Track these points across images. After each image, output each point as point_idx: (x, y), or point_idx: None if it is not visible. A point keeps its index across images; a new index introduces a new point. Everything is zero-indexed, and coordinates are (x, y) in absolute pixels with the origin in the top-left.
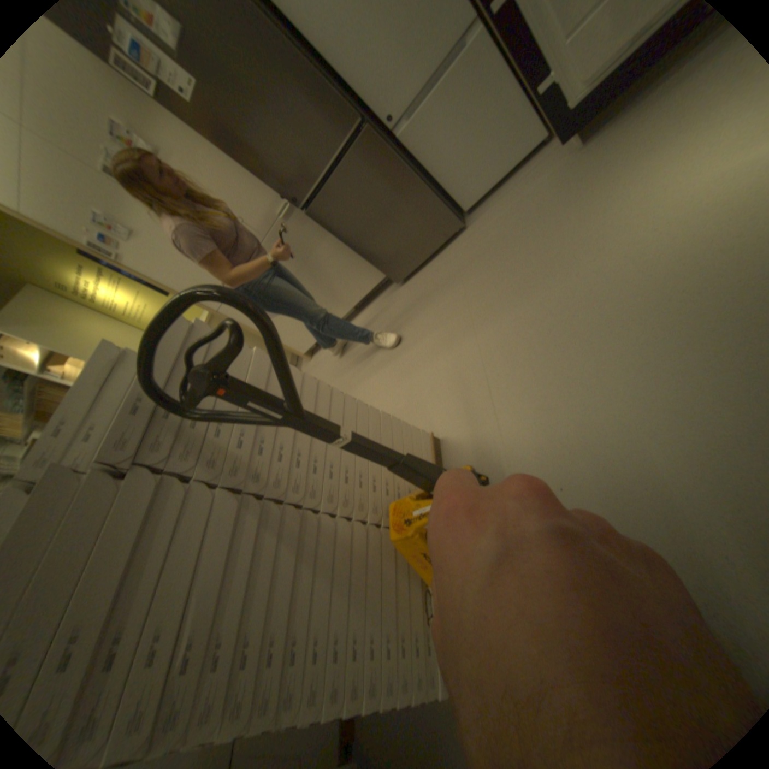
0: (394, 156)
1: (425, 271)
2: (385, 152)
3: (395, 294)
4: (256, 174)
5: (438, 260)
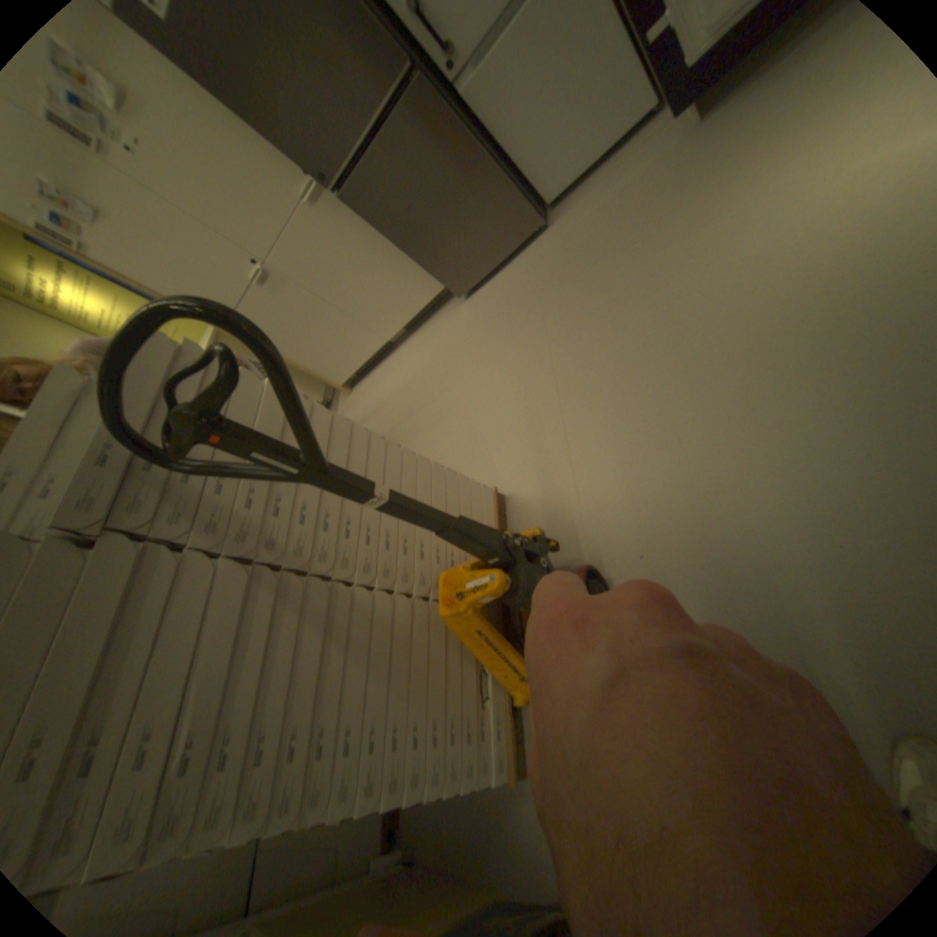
0: (455, 122)
1: (494, 282)
2: (443, 115)
3: (456, 311)
4: (268, 137)
5: (510, 269)
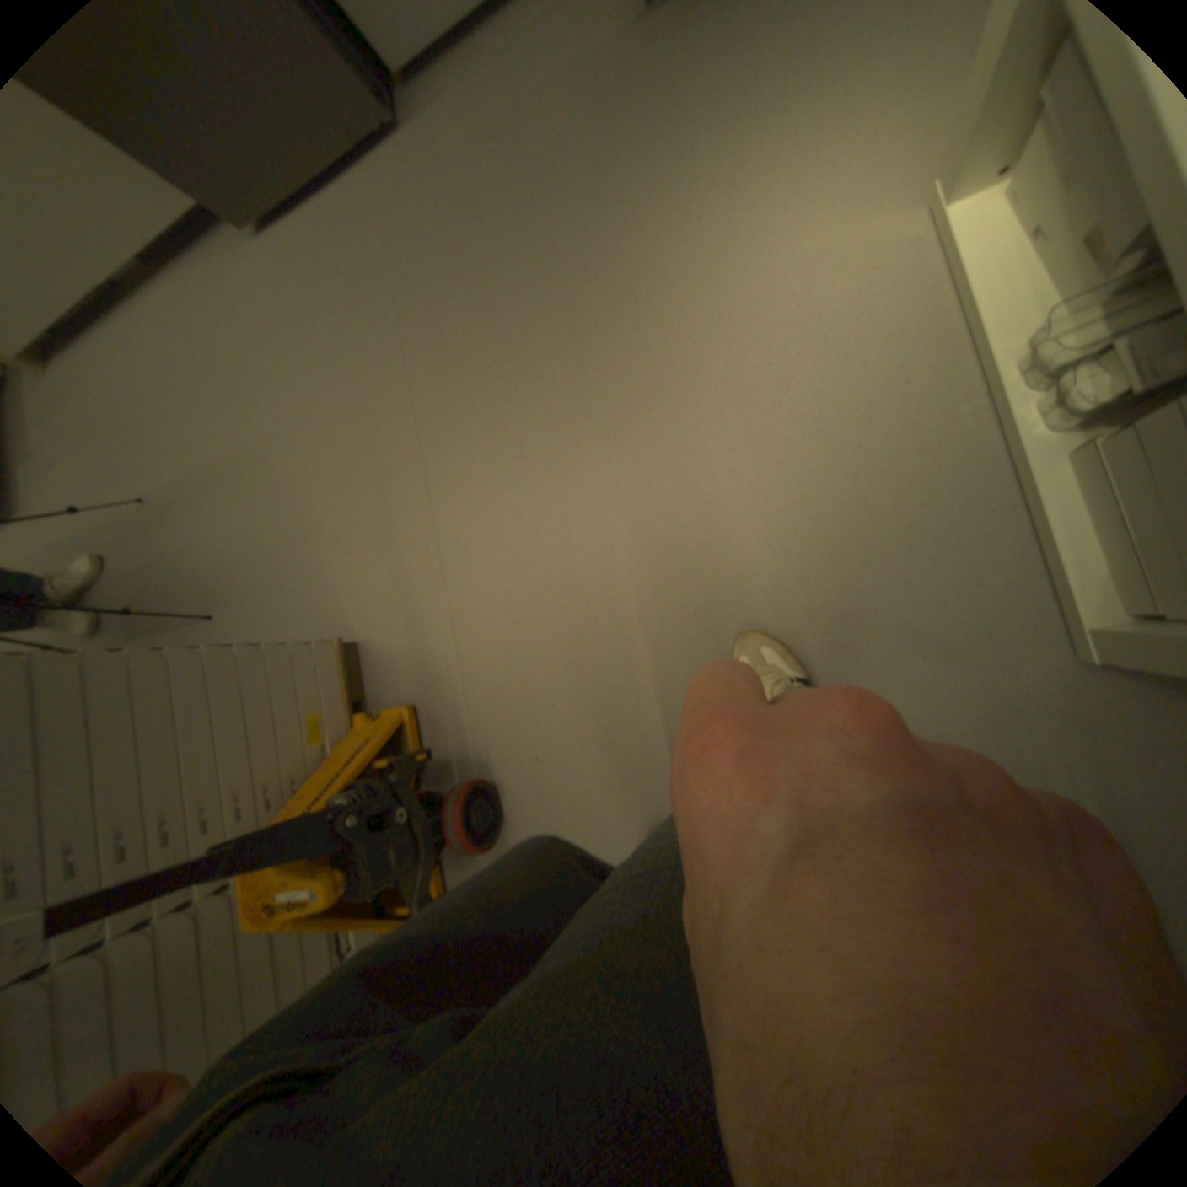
0: None
1: (307, 216)
2: None
3: (240, 254)
4: None
5: (335, 197)
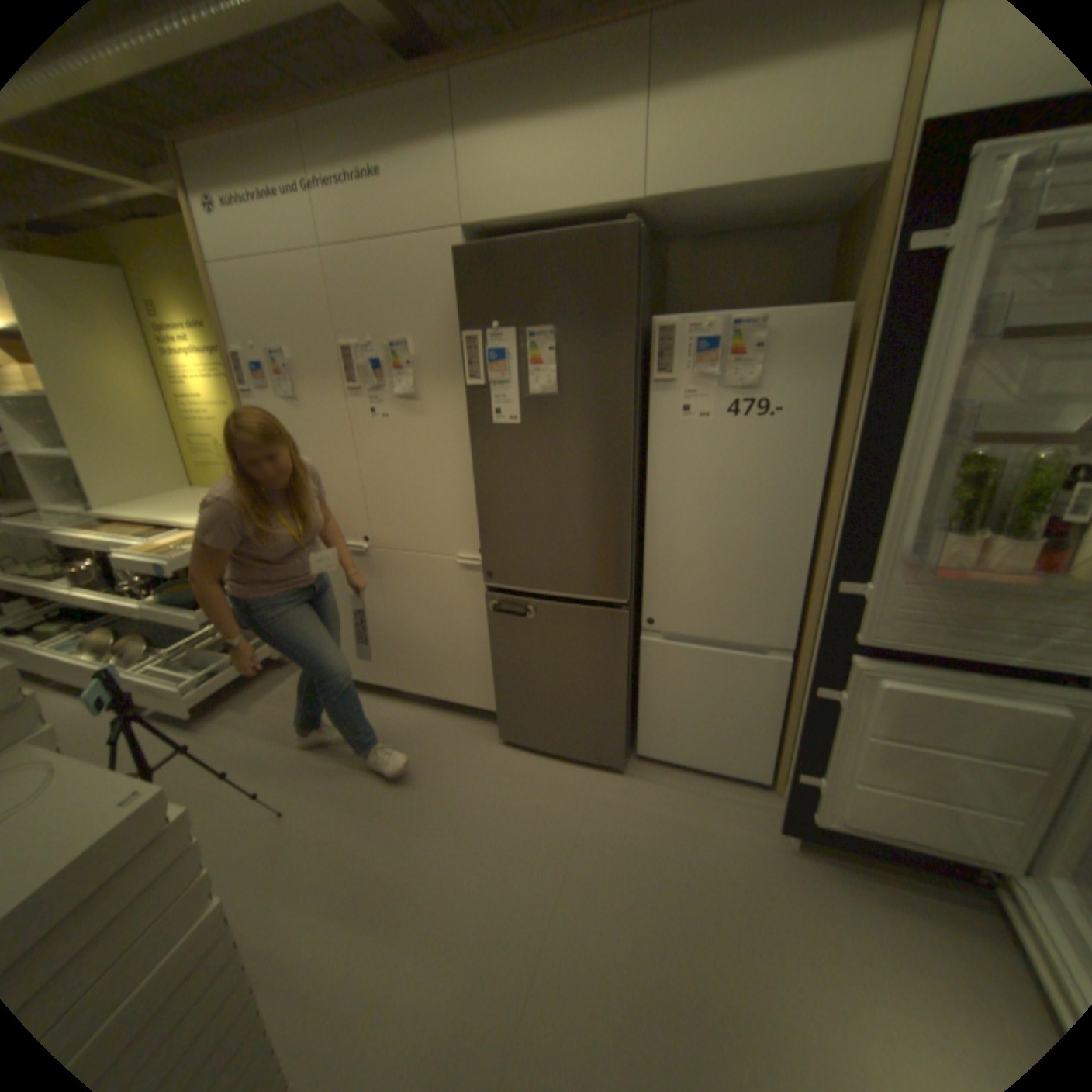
0: (621, 656)
1: (539, 767)
2: (617, 645)
3: (484, 746)
4: (481, 512)
5: (562, 774)
